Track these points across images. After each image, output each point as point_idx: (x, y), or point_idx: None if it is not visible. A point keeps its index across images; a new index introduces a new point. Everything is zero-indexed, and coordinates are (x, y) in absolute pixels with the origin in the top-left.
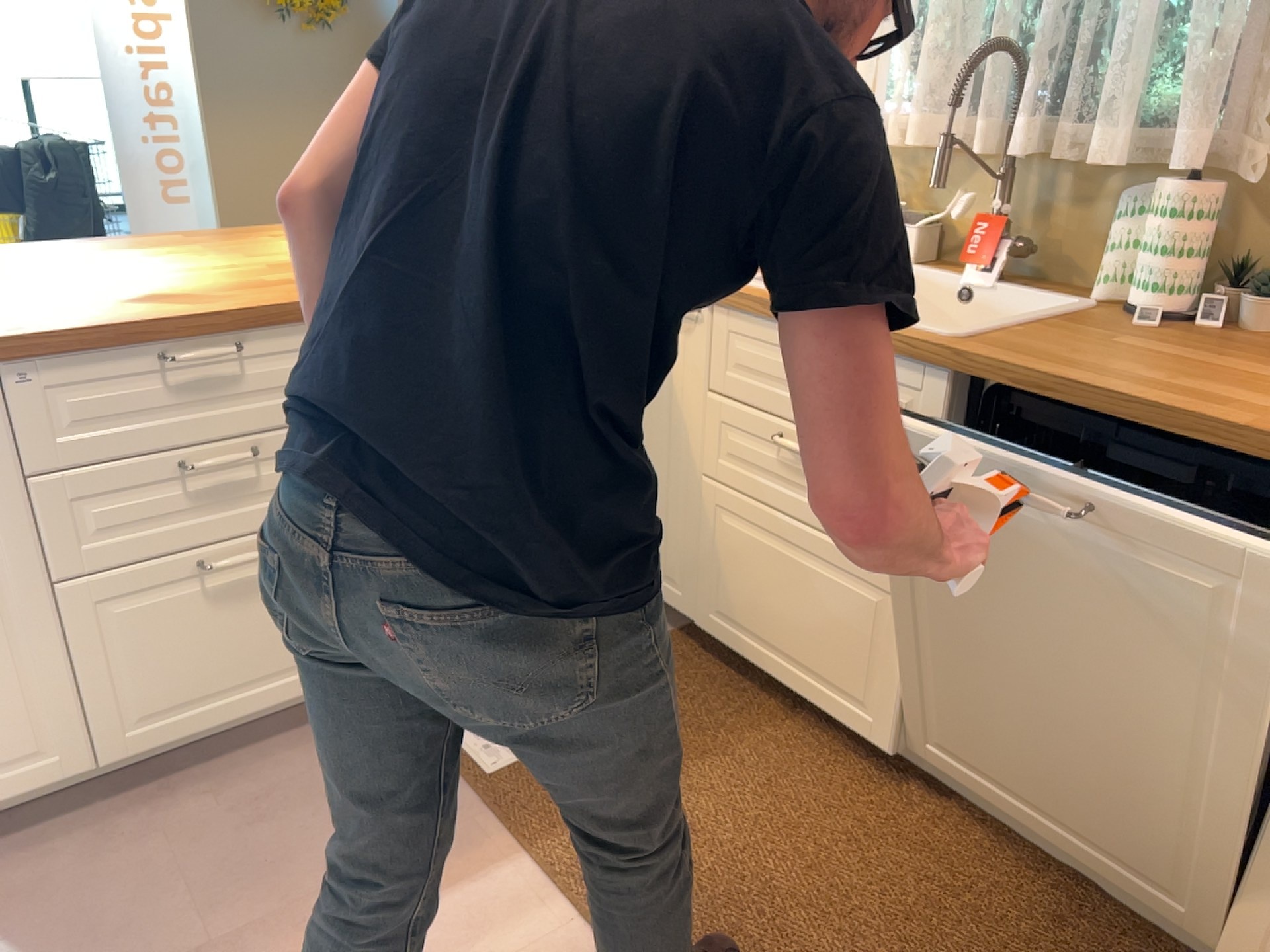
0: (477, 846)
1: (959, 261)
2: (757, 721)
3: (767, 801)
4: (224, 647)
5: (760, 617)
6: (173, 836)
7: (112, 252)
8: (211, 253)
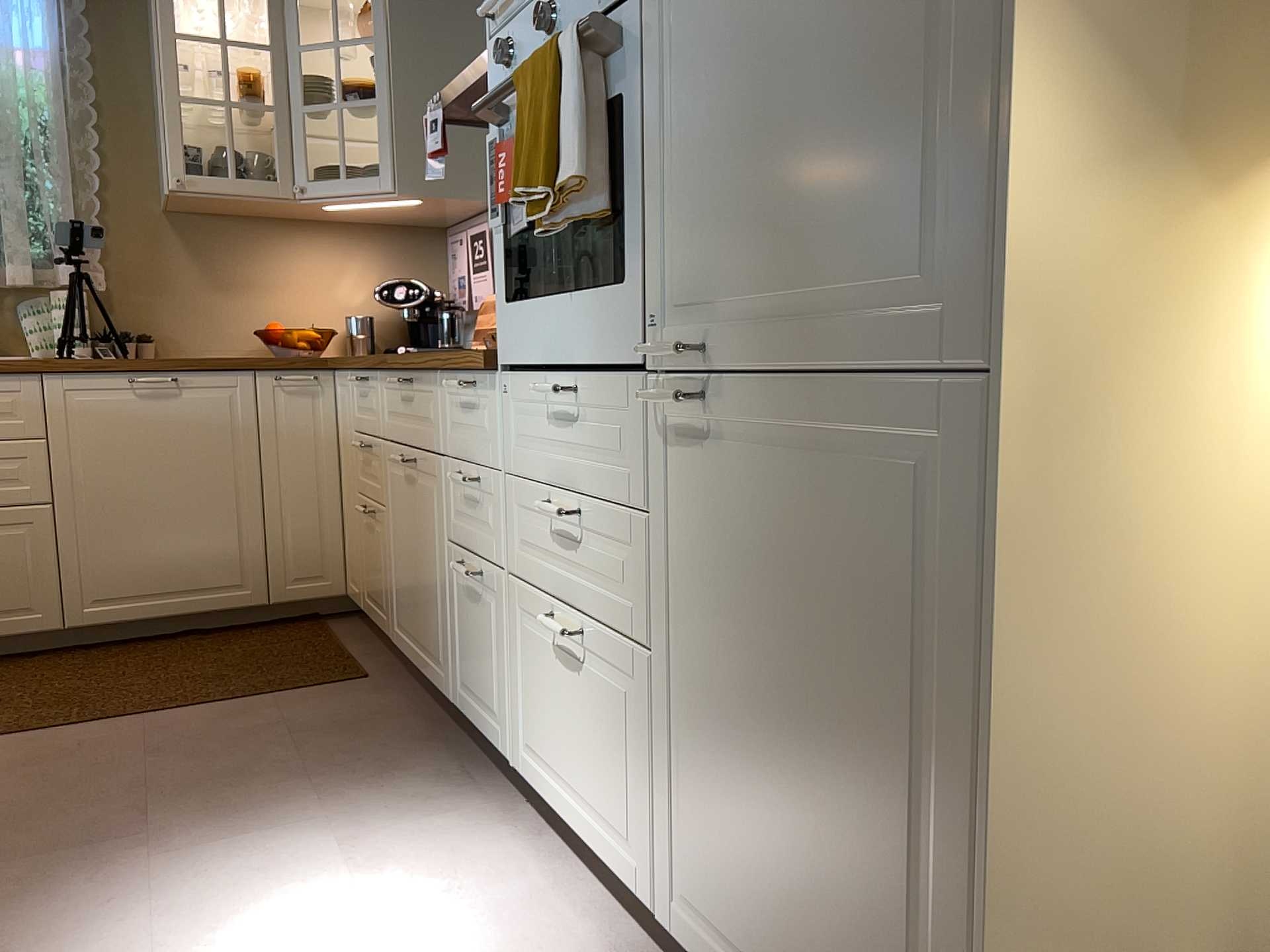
0: None
1: None
2: None
3: (10, 685)
4: None
5: None
6: None
7: None
8: None
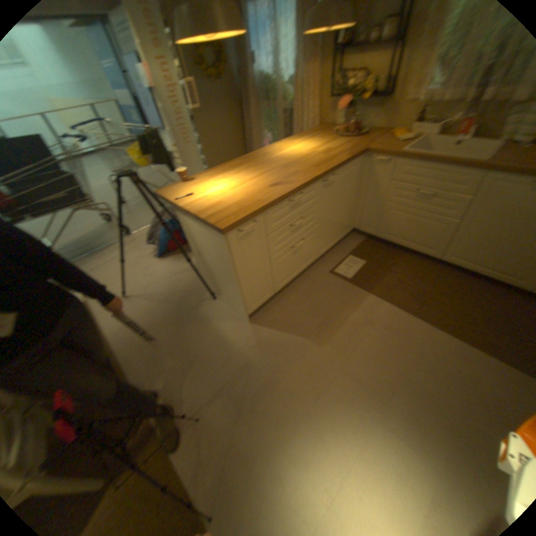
0: (359, 294)
1: (450, 131)
2: (400, 256)
3: (414, 273)
4: (294, 263)
5: (402, 233)
6: (294, 303)
7: (234, 169)
8: (258, 164)
